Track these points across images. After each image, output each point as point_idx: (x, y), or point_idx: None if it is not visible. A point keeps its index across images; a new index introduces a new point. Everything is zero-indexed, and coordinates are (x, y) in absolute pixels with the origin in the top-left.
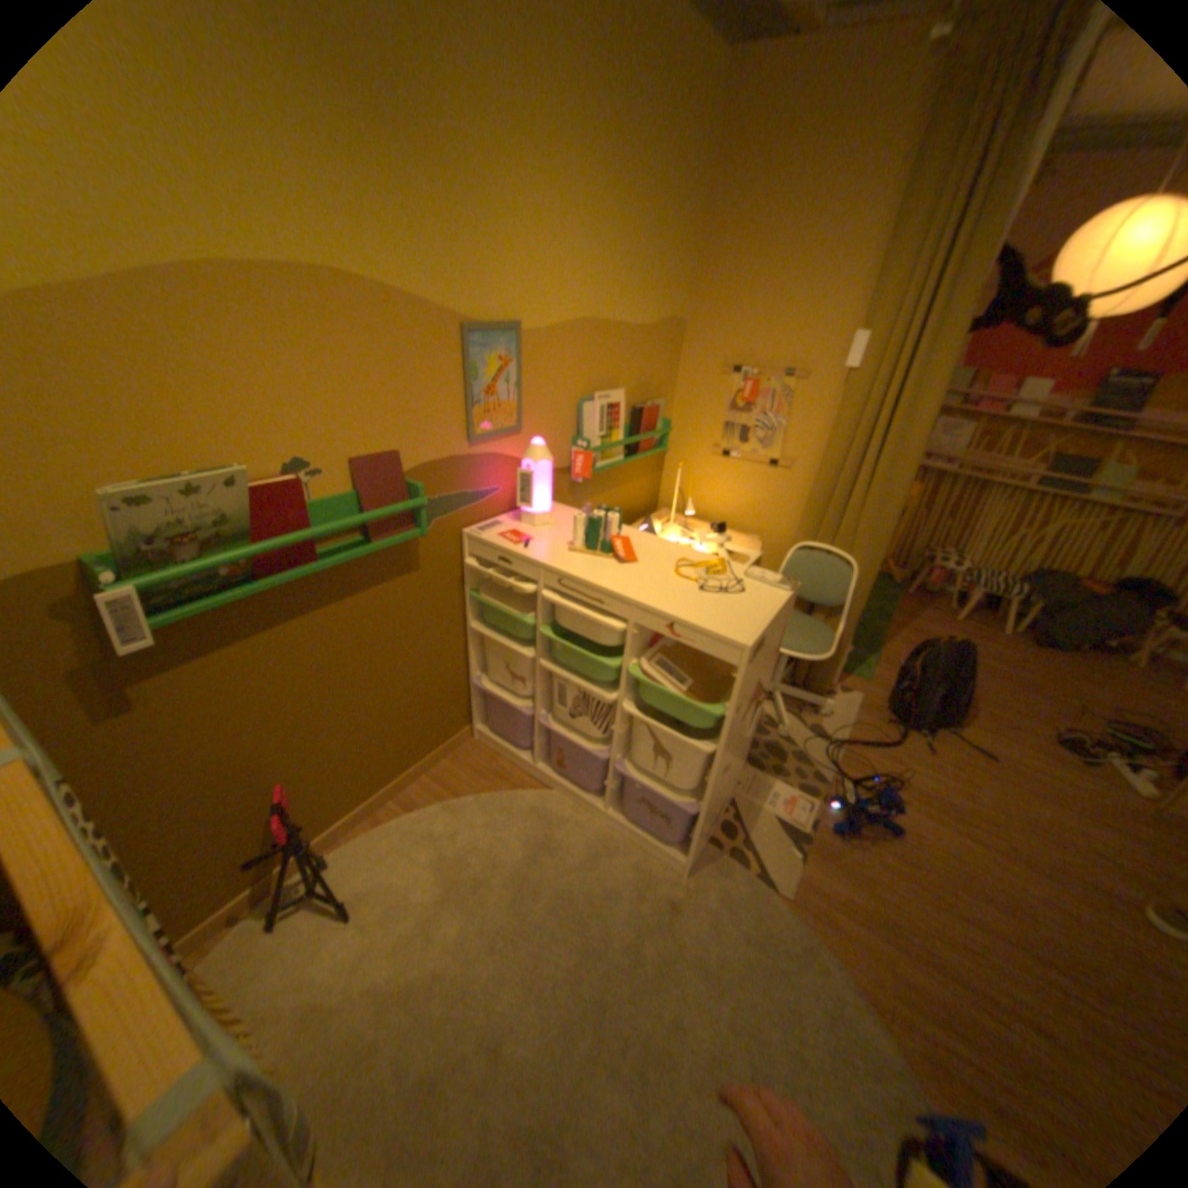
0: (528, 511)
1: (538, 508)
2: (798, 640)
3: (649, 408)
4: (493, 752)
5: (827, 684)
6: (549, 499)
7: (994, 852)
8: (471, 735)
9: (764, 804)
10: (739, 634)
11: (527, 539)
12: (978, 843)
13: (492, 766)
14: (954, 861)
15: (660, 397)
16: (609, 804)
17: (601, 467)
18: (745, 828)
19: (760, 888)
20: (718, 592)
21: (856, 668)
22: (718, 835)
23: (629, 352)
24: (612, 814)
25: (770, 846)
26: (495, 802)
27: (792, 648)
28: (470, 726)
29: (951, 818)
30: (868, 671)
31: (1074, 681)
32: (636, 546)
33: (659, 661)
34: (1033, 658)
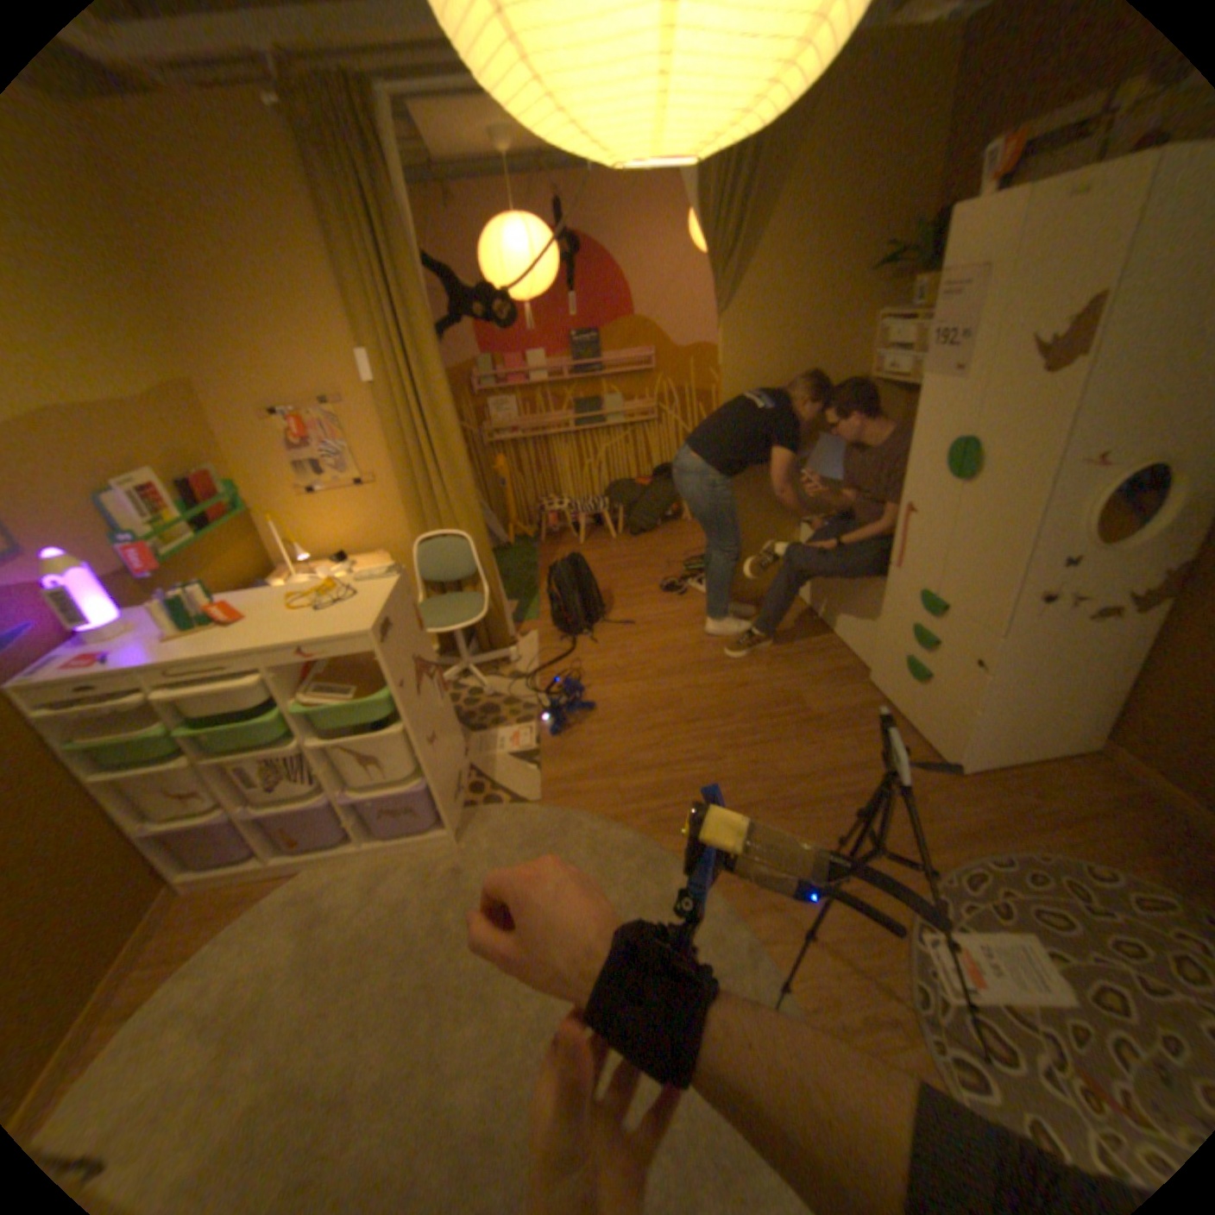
0: (85, 629)
1: (96, 621)
2: (453, 615)
3: (193, 476)
4: (210, 892)
5: (505, 638)
6: (109, 607)
7: (647, 680)
8: (172, 895)
9: (494, 752)
10: (357, 626)
11: (100, 656)
12: (637, 681)
13: (216, 904)
14: (628, 700)
15: (202, 461)
16: (358, 842)
17: (166, 552)
18: (486, 778)
19: (513, 809)
20: (332, 605)
21: (524, 615)
22: (468, 798)
23: (128, 428)
24: (366, 848)
25: (510, 777)
26: (236, 930)
27: (451, 623)
28: (164, 887)
29: (618, 676)
30: (533, 612)
31: (657, 549)
32: (239, 606)
33: (314, 689)
34: (632, 546)
